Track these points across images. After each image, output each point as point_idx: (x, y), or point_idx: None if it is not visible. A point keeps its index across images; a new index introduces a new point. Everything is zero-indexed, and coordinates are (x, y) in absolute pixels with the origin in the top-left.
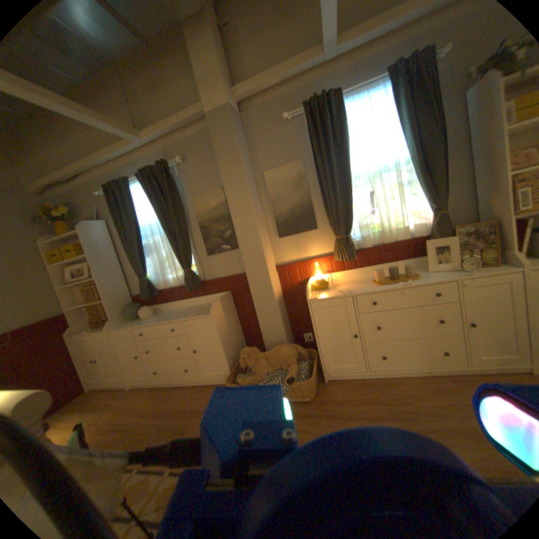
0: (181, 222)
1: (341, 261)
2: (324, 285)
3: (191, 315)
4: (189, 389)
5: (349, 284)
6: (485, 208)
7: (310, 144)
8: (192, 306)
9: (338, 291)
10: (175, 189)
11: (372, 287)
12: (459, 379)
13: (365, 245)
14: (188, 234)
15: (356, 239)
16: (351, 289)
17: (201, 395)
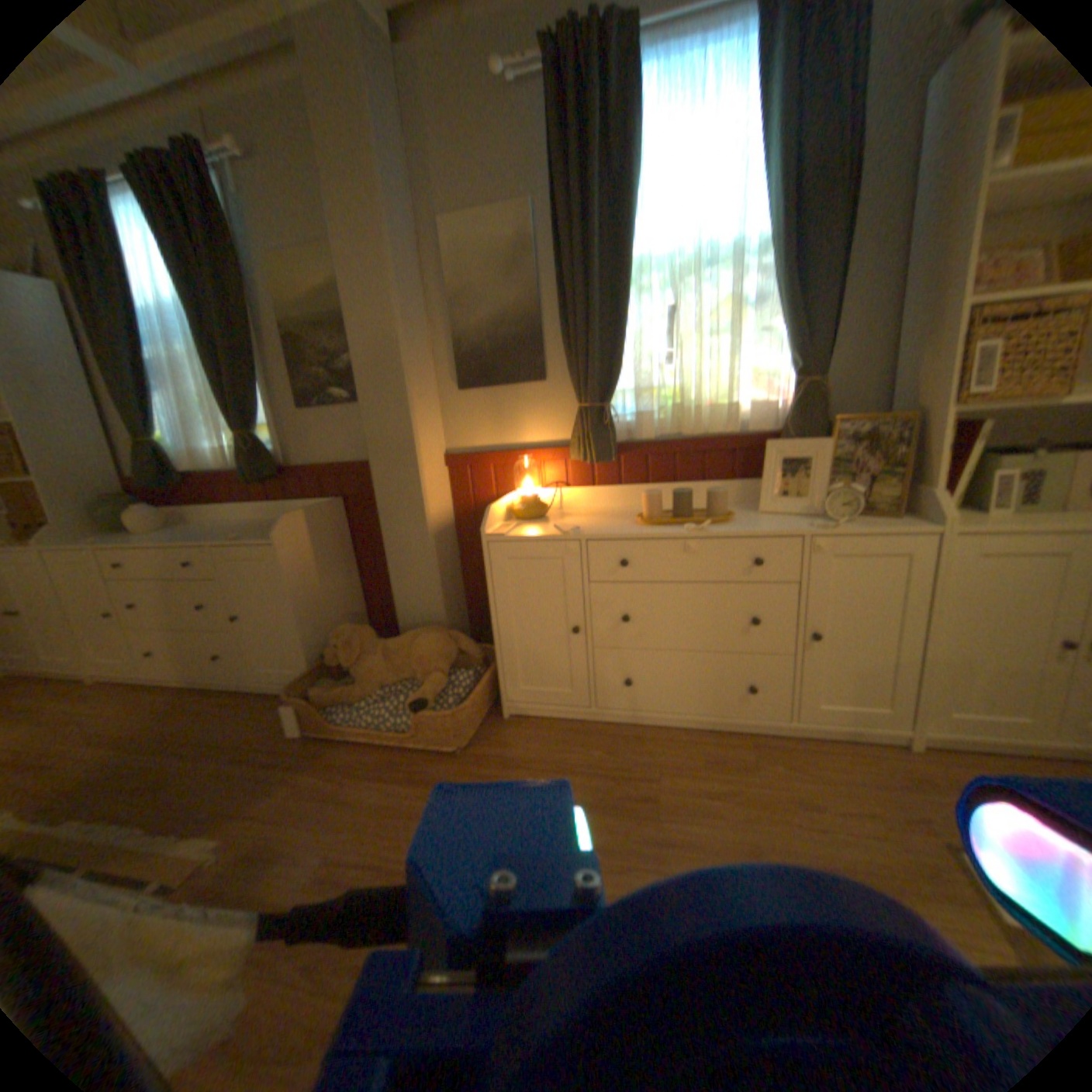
0: (236, 316)
1: (582, 462)
2: (537, 511)
3: (231, 537)
4: (222, 699)
5: (591, 518)
6: (907, 387)
7: (549, 157)
8: (257, 521)
9: (559, 528)
10: (222, 225)
11: (628, 529)
12: (769, 743)
13: (641, 435)
14: (251, 349)
15: (623, 416)
16: (587, 526)
17: (241, 714)
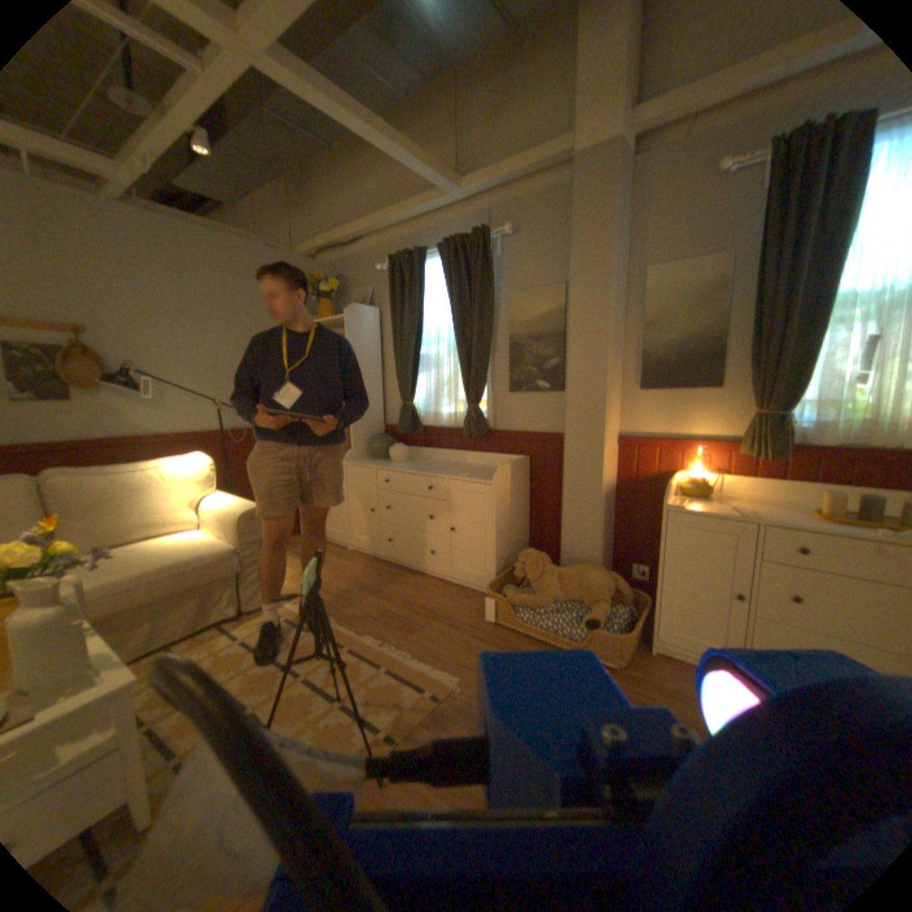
0: (485, 331)
1: (755, 457)
2: (705, 492)
3: (462, 474)
4: (430, 581)
5: (759, 505)
6: None
7: (765, 223)
8: (464, 463)
9: (732, 510)
10: (490, 275)
11: (810, 523)
12: None
13: (821, 441)
14: (489, 351)
15: (803, 423)
16: (762, 513)
17: (445, 594)
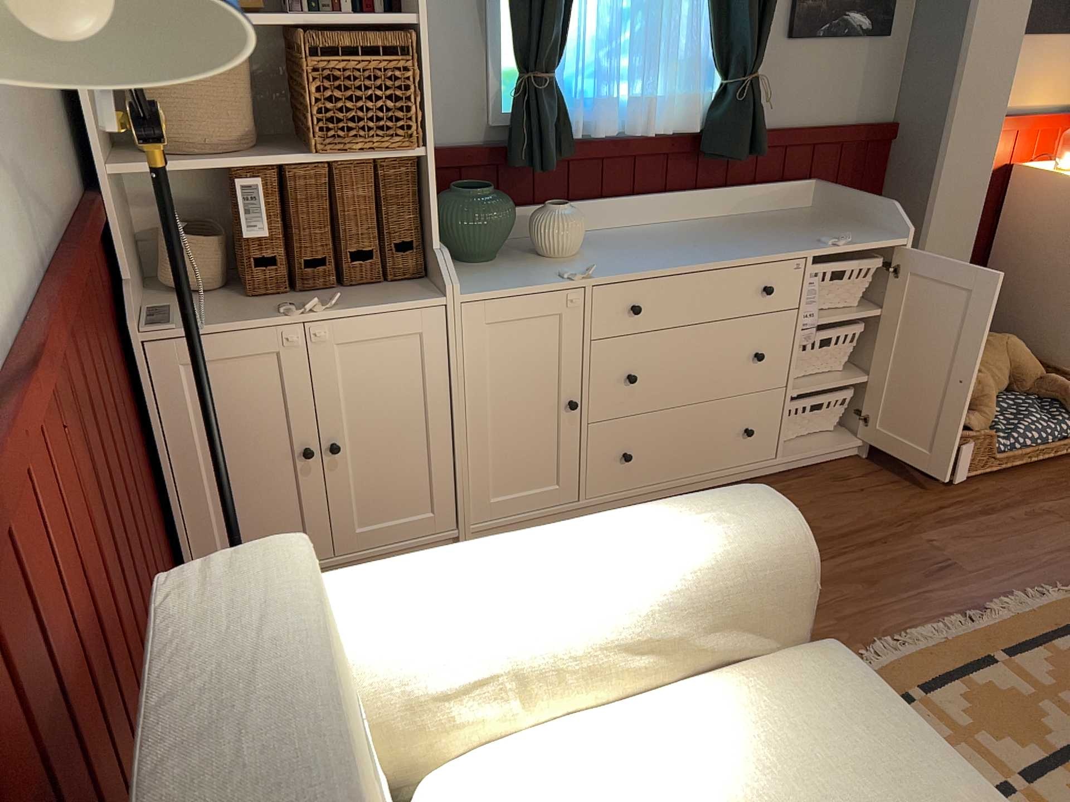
0: None
1: None
2: None
3: (834, 240)
4: None
5: None
6: None
7: None
8: (684, 221)
9: None
10: None
11: None
12: None
13: None
14: None
15: None
16: None
17: (817, 494)
